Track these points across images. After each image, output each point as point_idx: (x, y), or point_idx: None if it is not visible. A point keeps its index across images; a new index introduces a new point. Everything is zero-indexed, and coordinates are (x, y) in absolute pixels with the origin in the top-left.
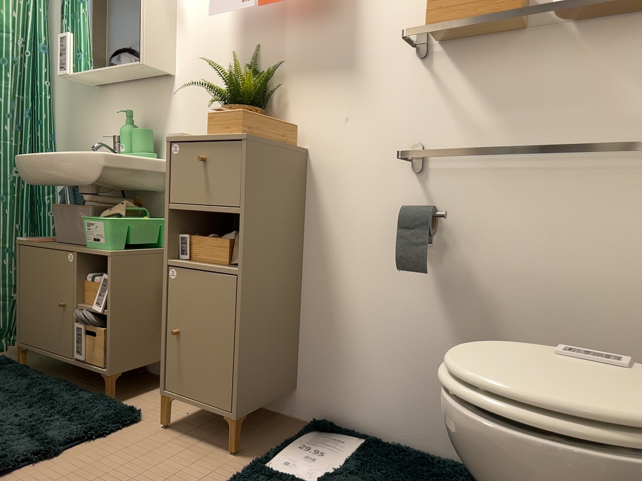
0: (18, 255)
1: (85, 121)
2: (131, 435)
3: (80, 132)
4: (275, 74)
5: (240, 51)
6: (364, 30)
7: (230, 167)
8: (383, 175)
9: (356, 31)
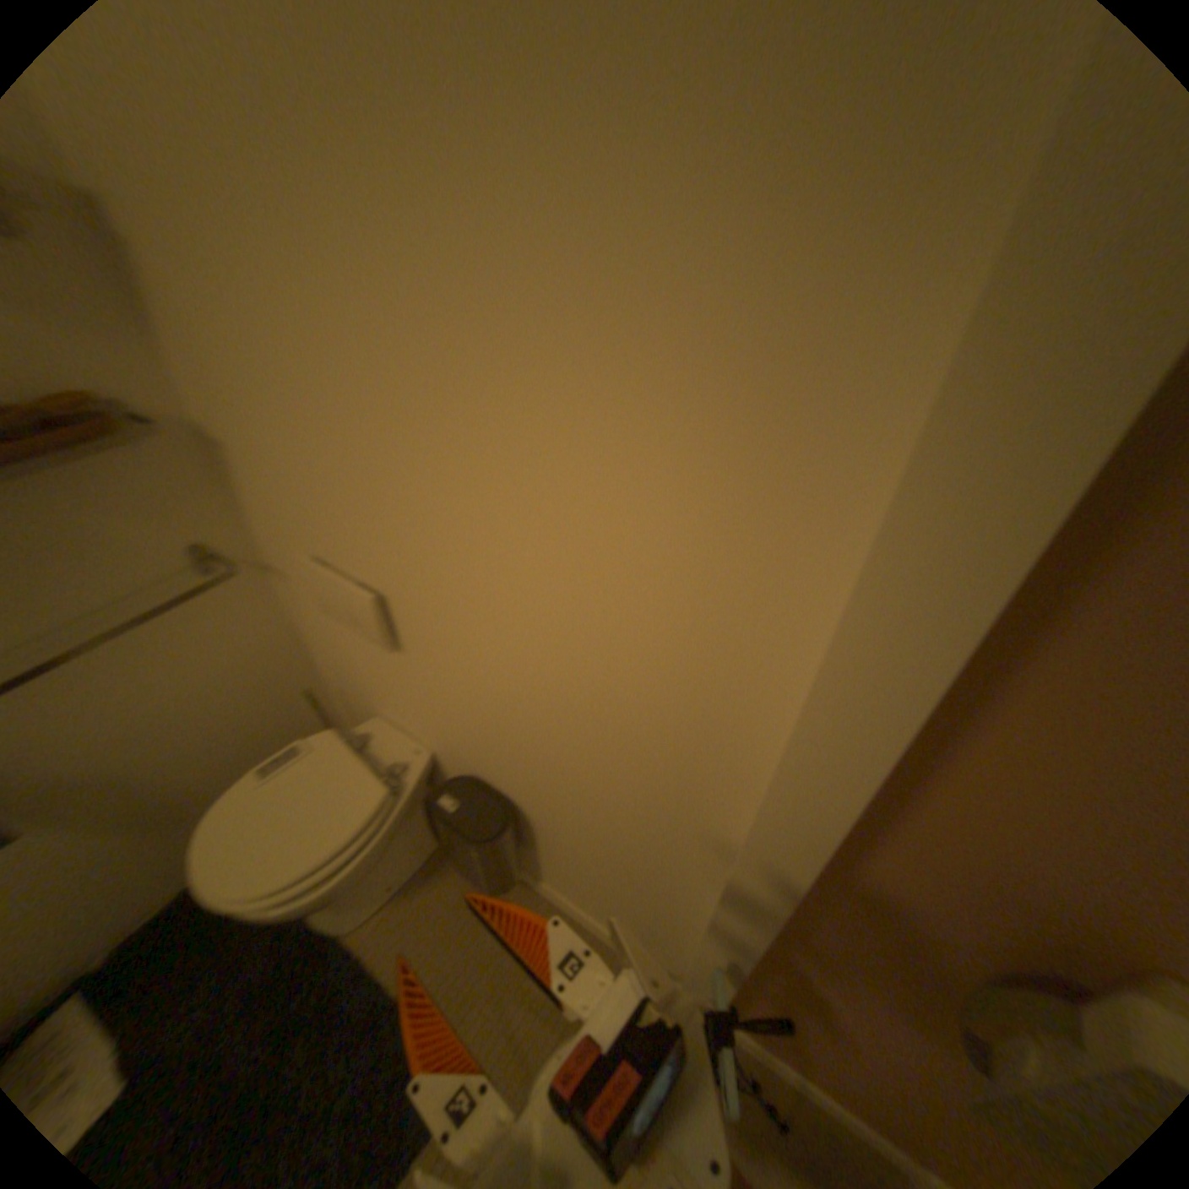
0: None
1: None
2: None
3: None
4: None
5: None
6: None
7: None
8: None
9: None
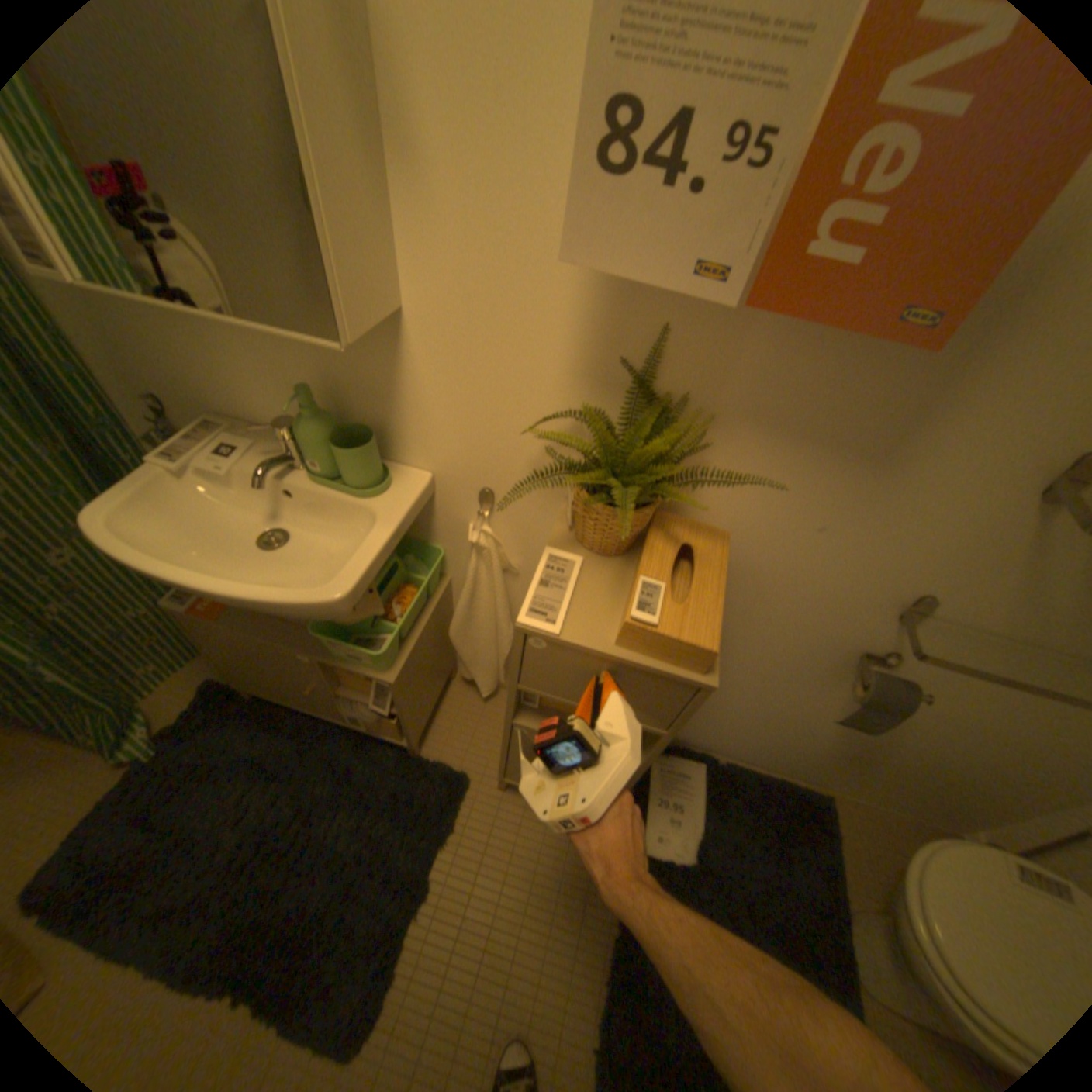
0: (178, 622)
1: (141, 320)
2: (478, 817)
3: (138, 341)
4: (696, 404)
5: (609, 316)
6: (967, 396)
7: (666, 697)
8: (846, 607)
9: (946, 391)
